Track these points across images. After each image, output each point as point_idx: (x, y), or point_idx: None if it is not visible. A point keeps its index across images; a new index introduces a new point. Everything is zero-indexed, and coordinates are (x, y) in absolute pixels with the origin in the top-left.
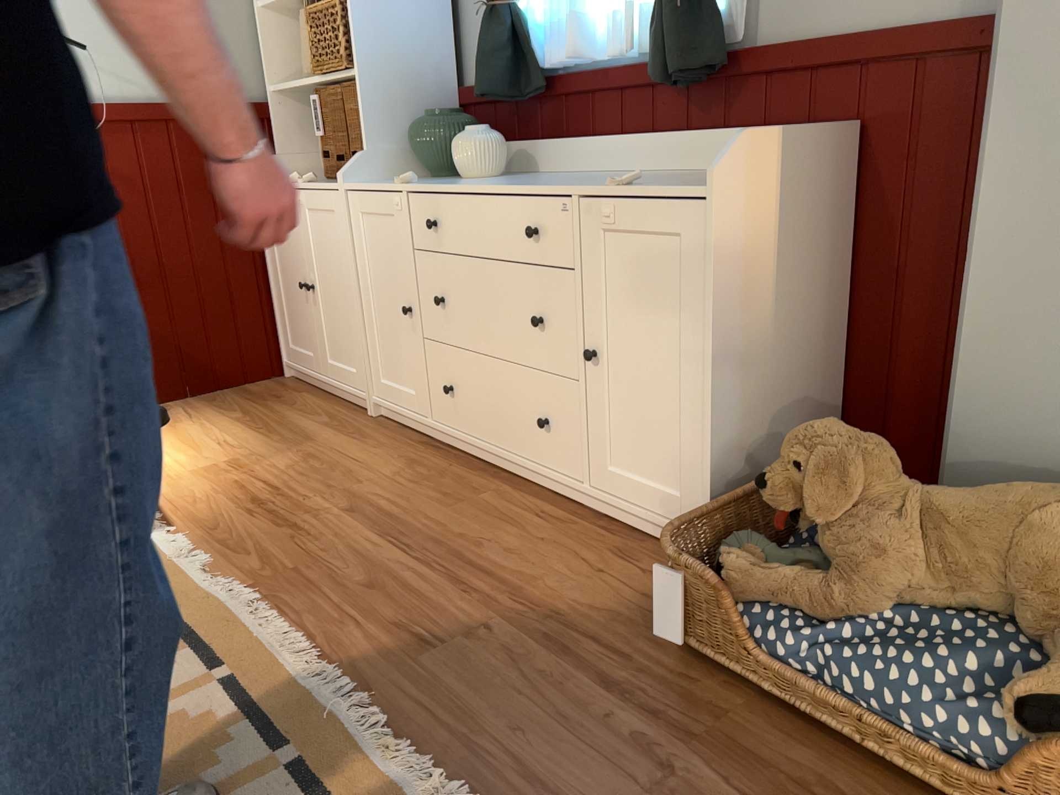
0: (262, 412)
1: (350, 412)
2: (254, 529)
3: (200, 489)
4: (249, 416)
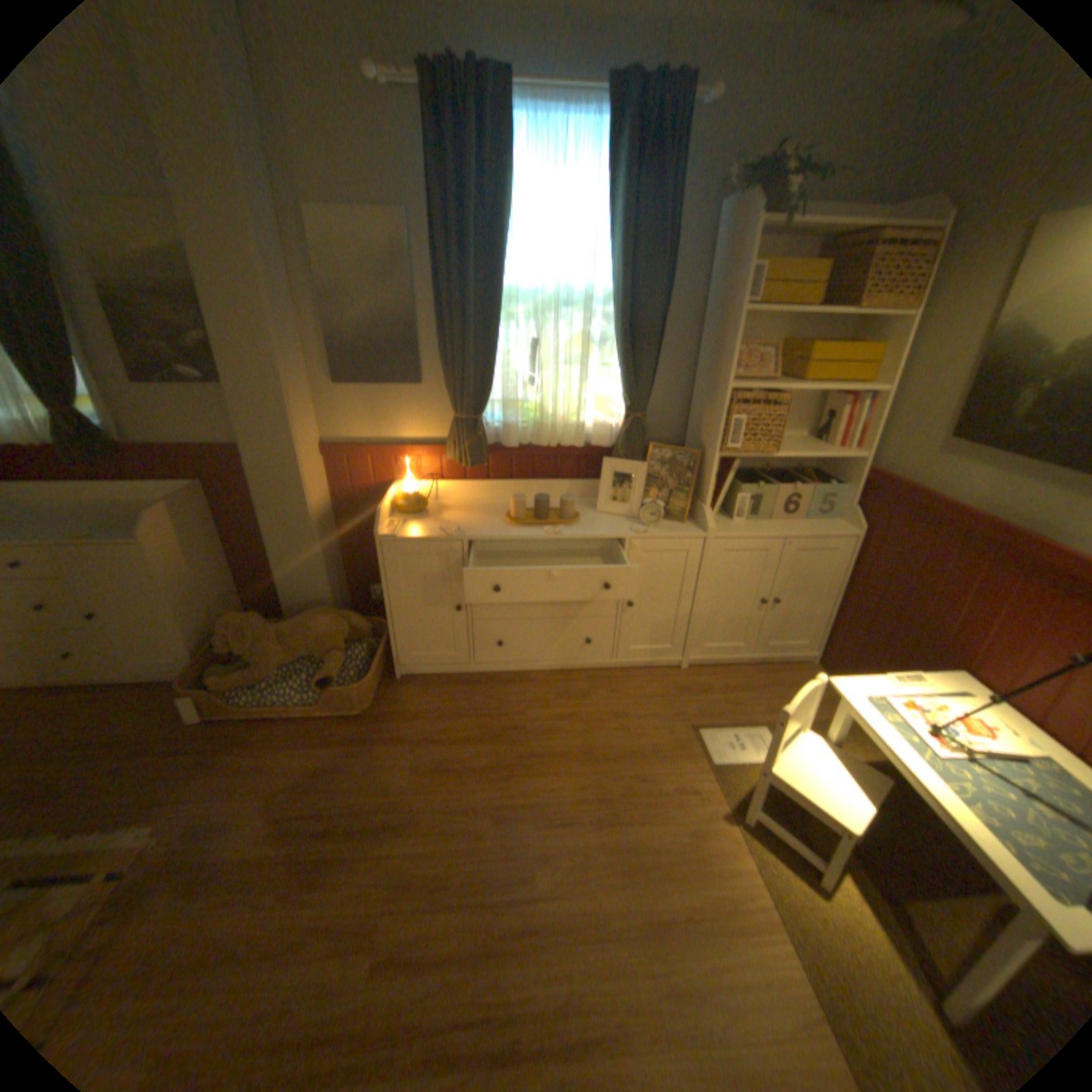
0: None
1: None
2: None
3: None
4: None
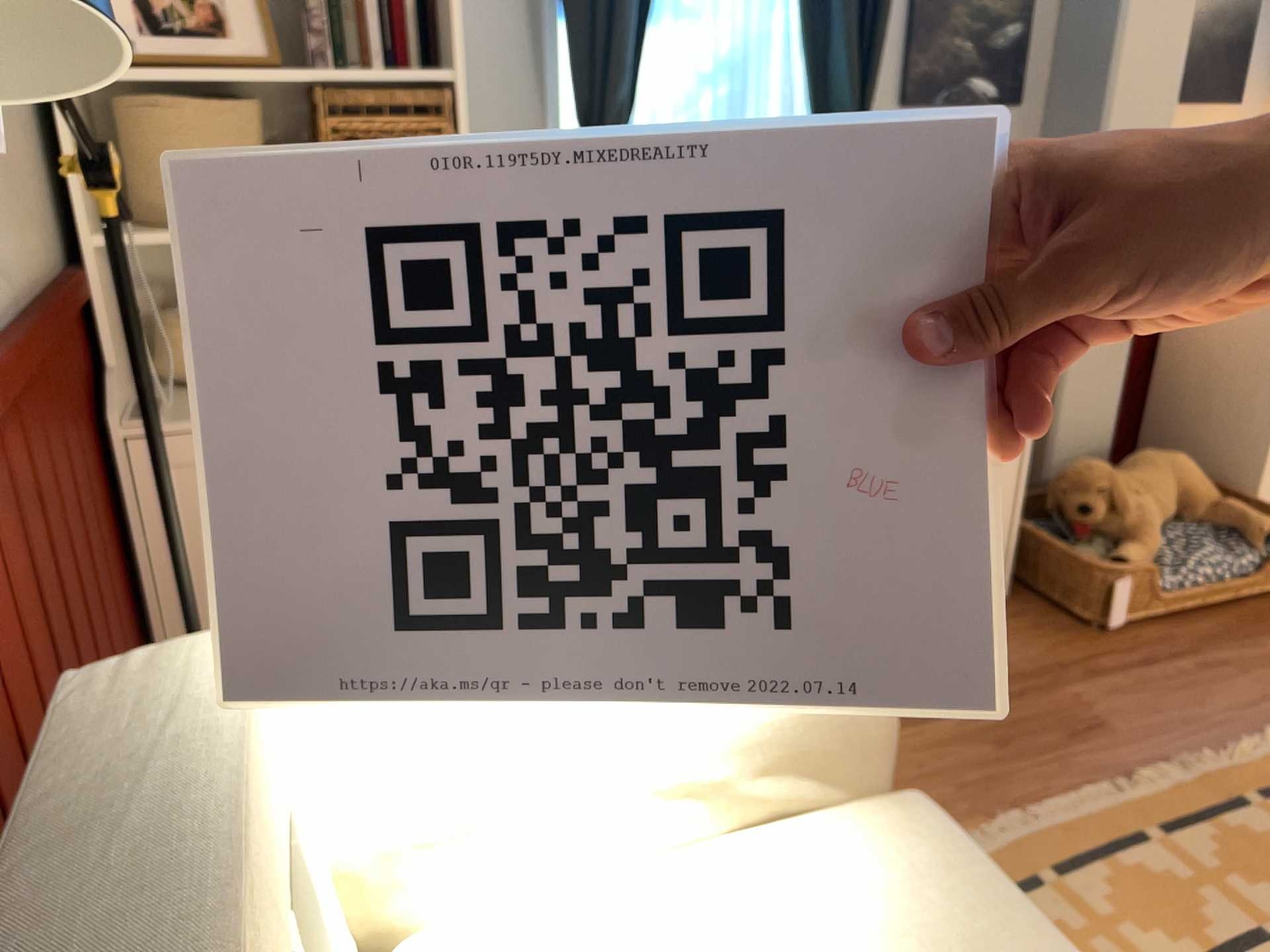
0: None
1: None
2: None
3: None
4: None
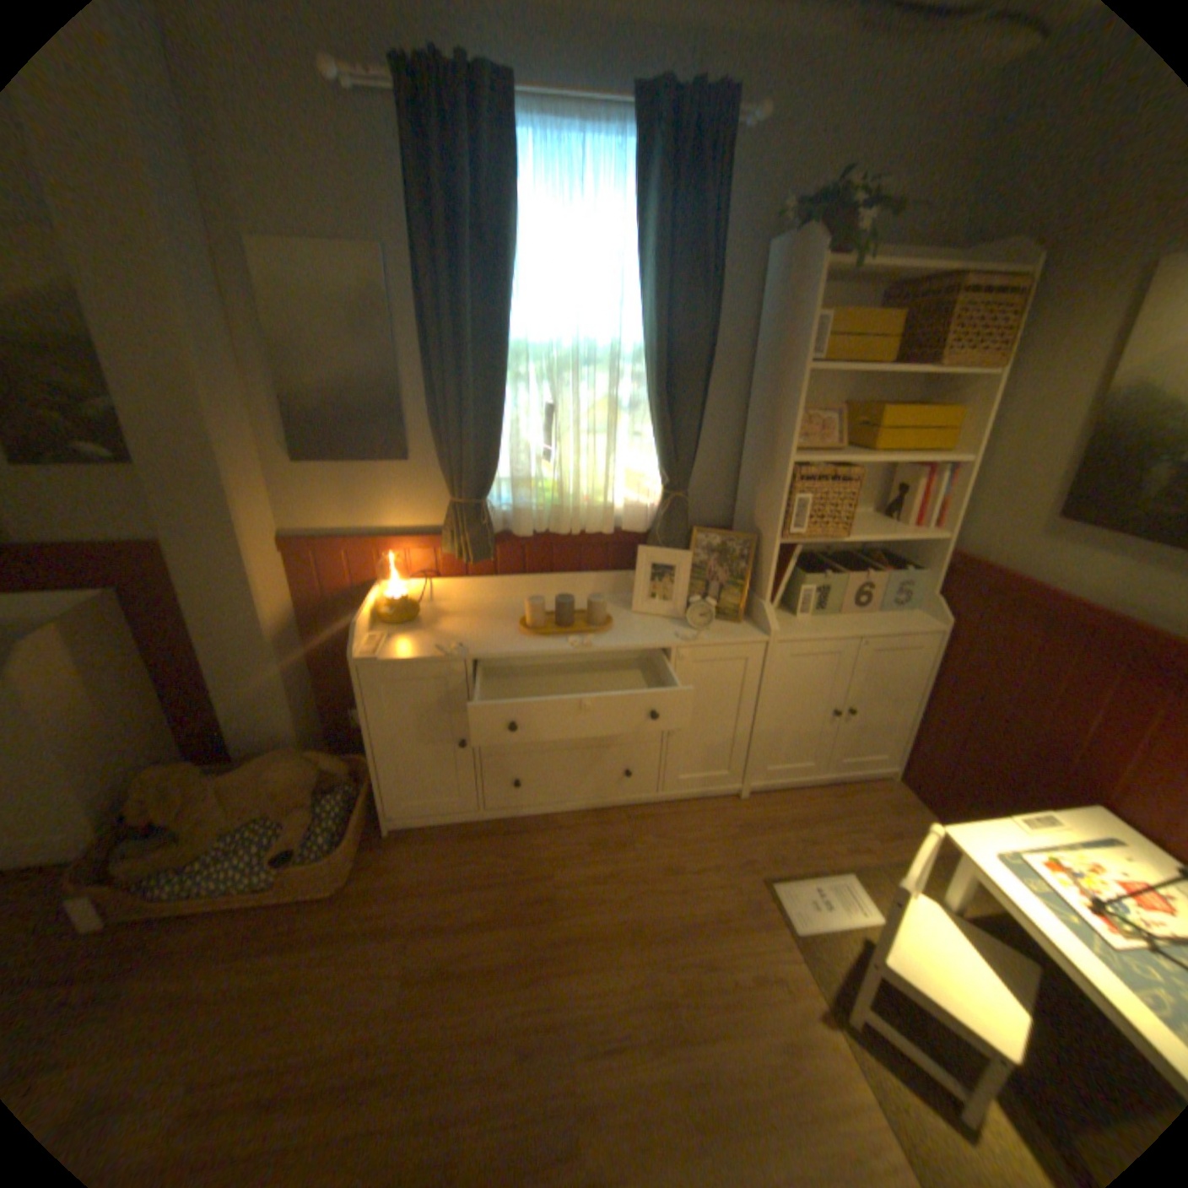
0: None
1: None
2: None
3: None
4: None
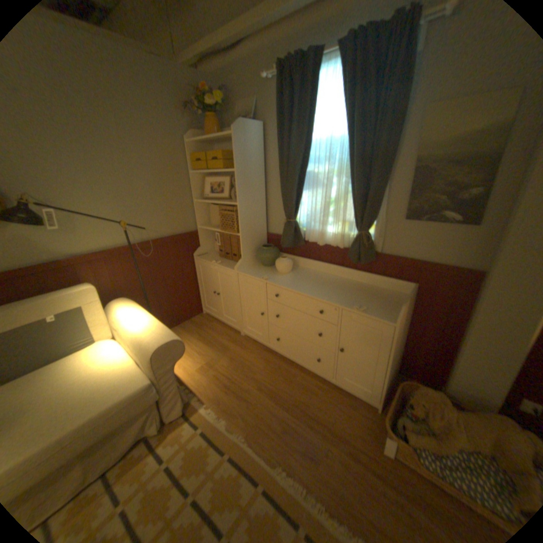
0: (204, 334)
1: (234, 333)
2: (232, 404)
3: (203, 381)
4: (200, 337)
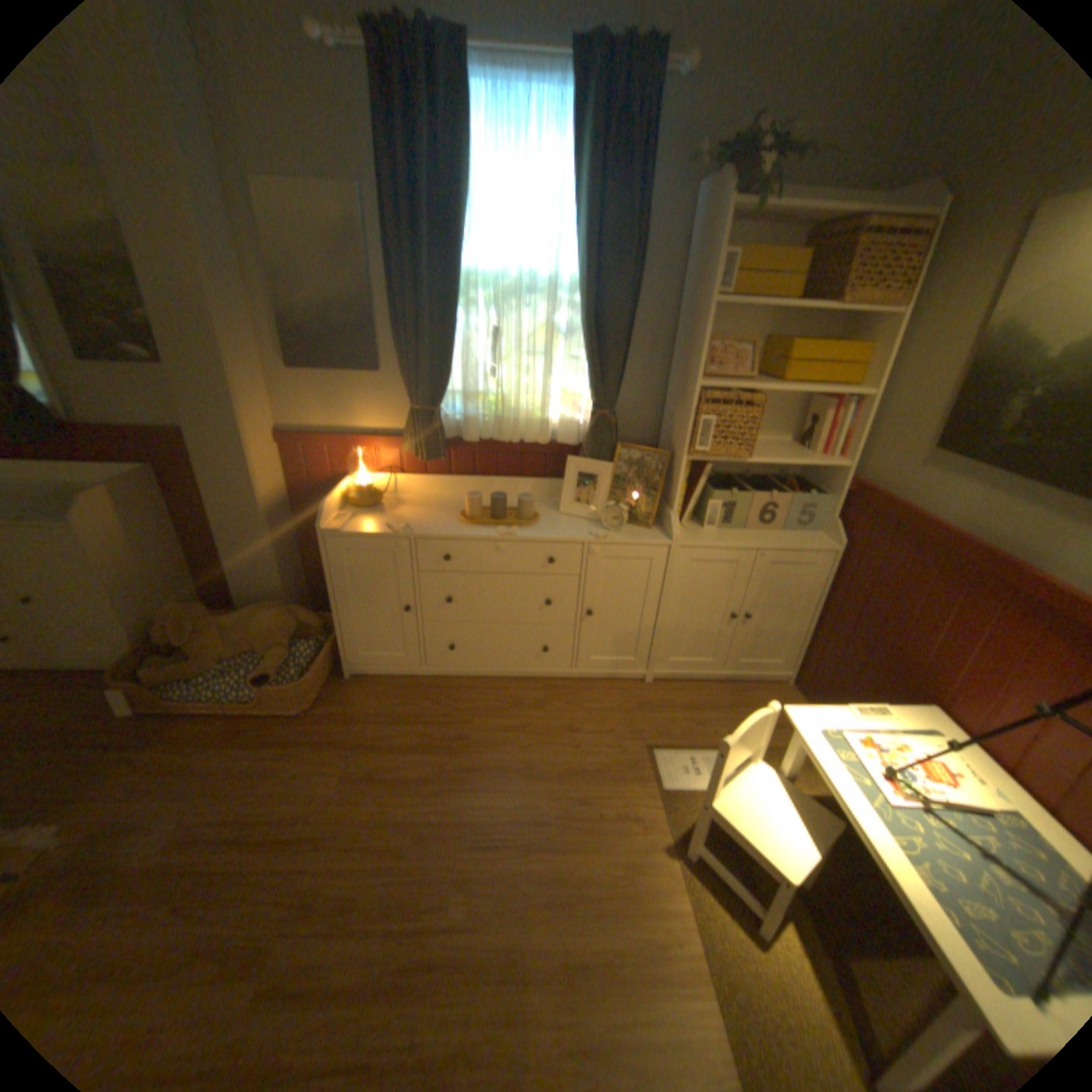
0: None
1: None
2: None
3: None
4: None
